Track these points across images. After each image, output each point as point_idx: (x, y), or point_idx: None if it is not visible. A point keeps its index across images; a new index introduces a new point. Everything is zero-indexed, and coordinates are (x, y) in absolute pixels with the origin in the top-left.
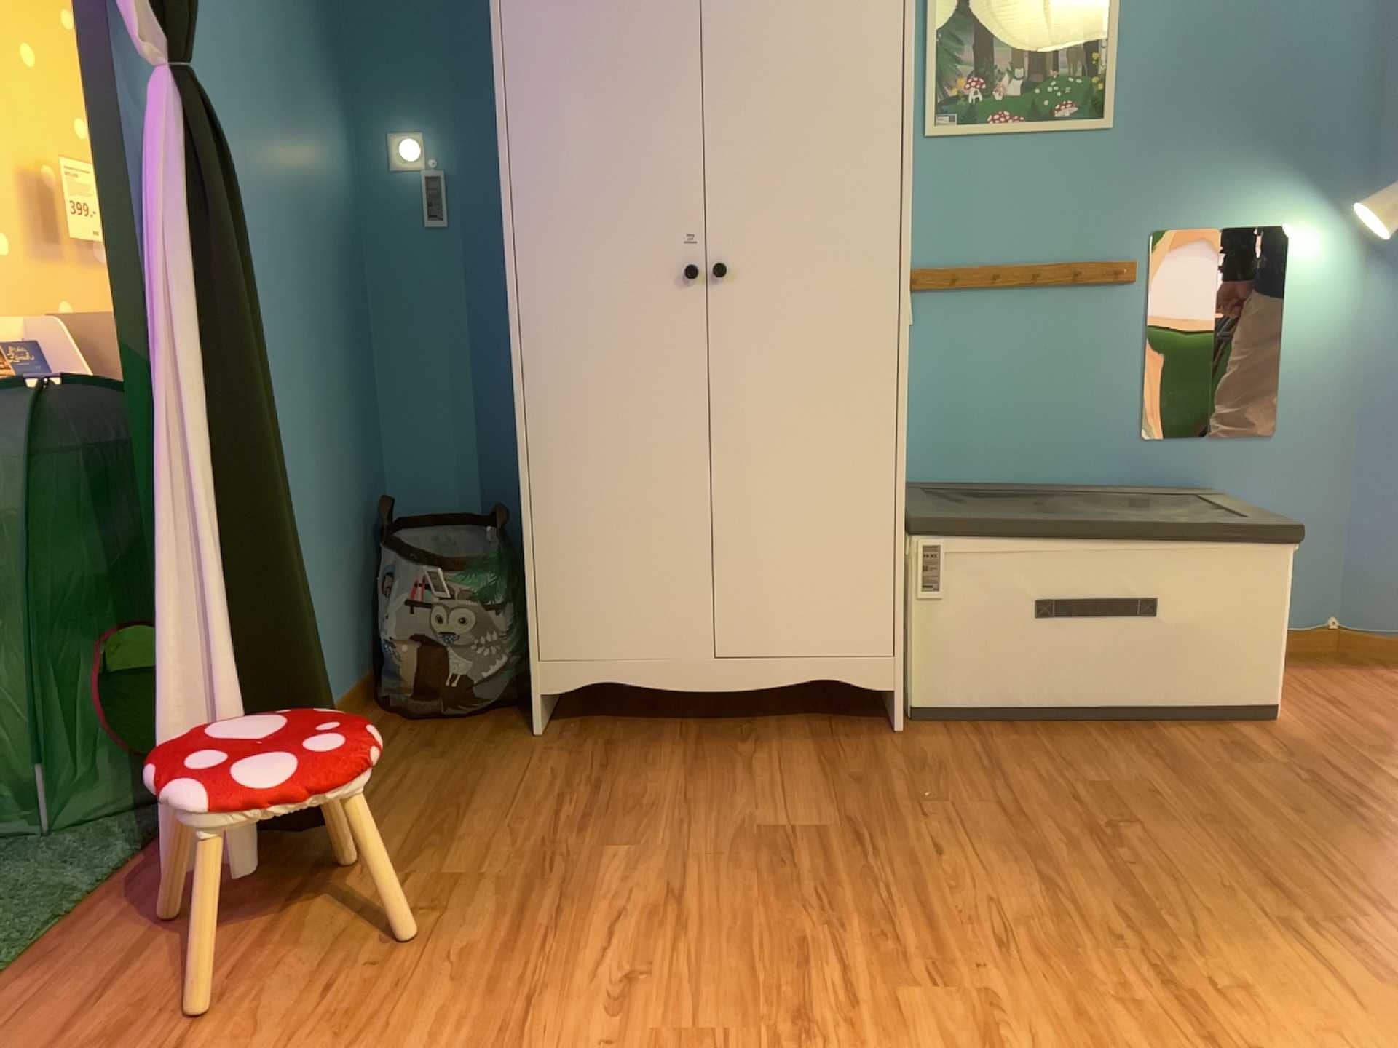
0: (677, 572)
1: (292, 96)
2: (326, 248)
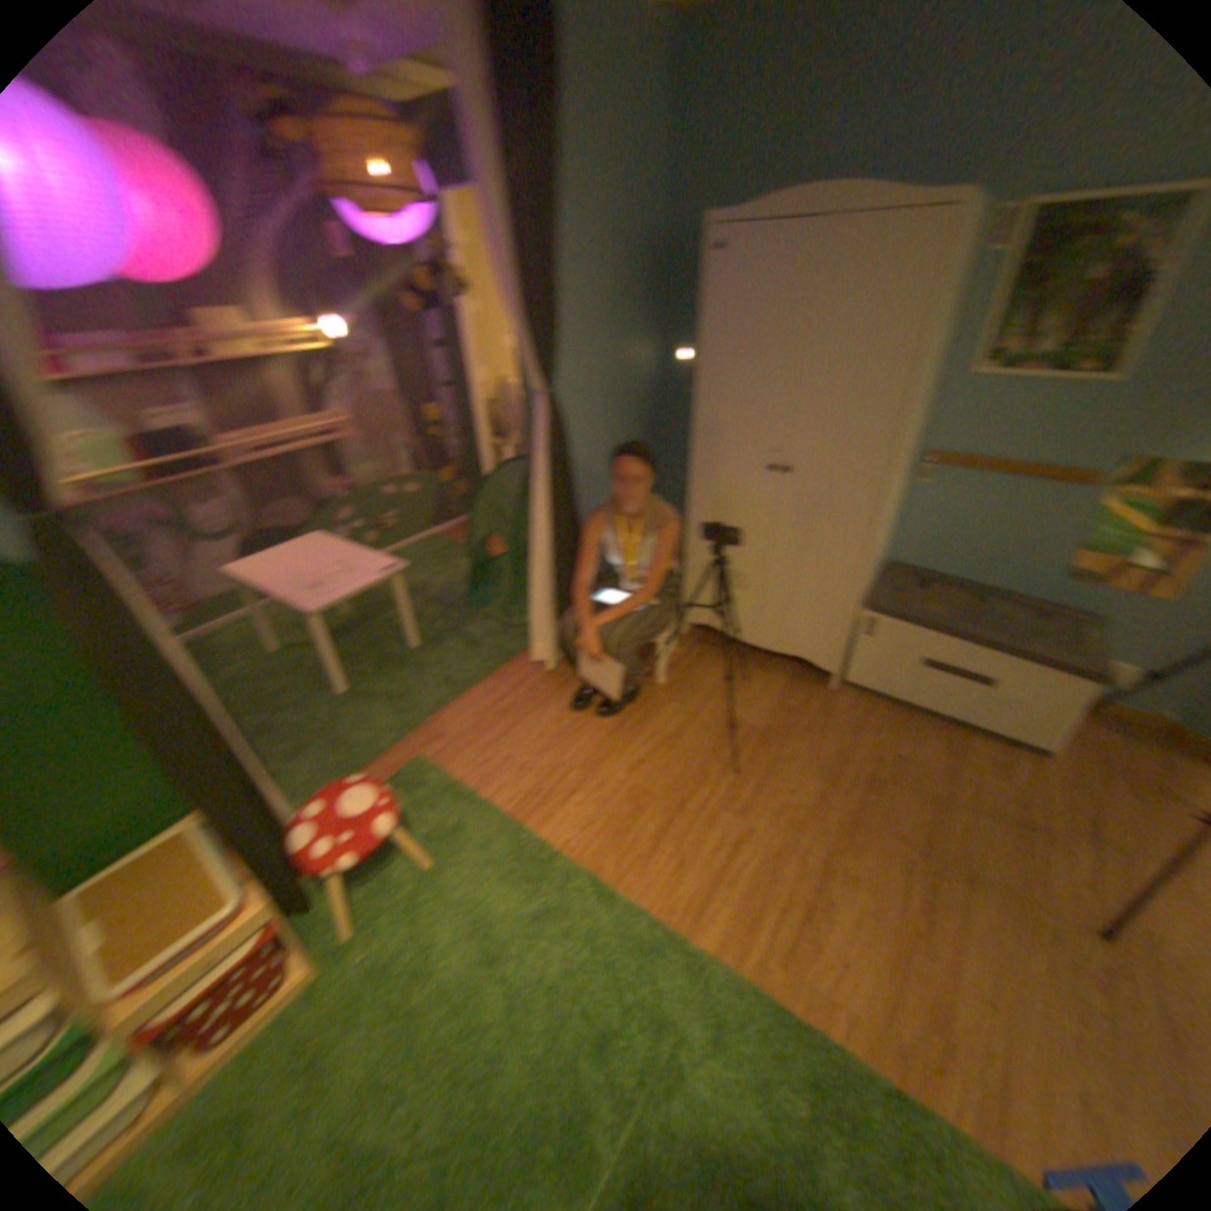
0: (746, 595)
1: (623, 349)
2: (636, 412)
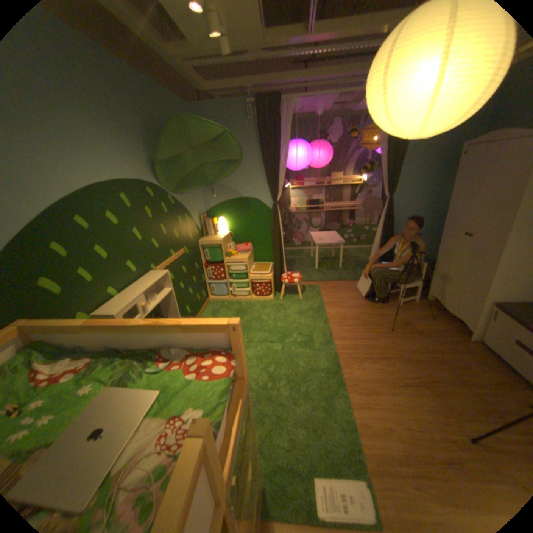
0: (449, 287)
1: (440, 187)
2: (443, 211)
